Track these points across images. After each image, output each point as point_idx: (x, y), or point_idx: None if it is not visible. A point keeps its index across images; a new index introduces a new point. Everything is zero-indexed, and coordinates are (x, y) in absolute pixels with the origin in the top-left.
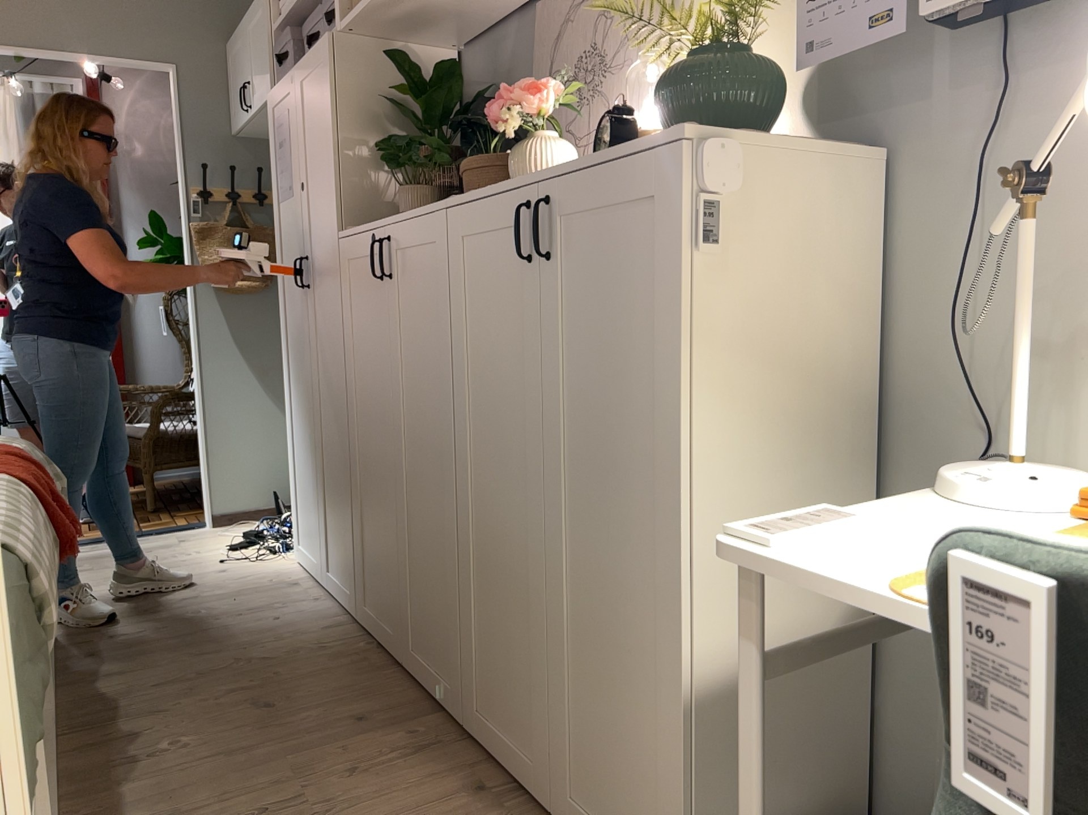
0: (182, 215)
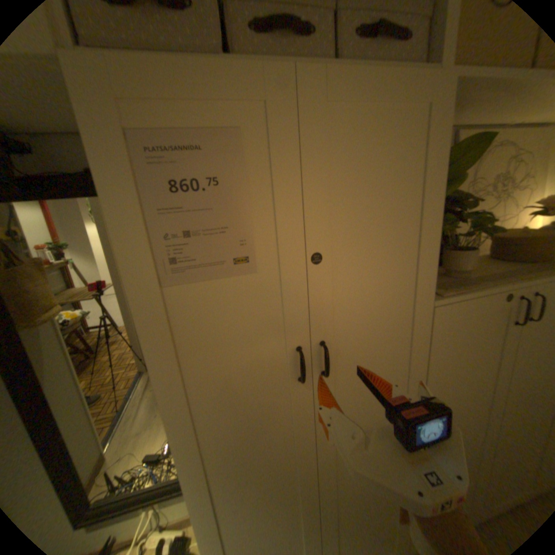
0: None
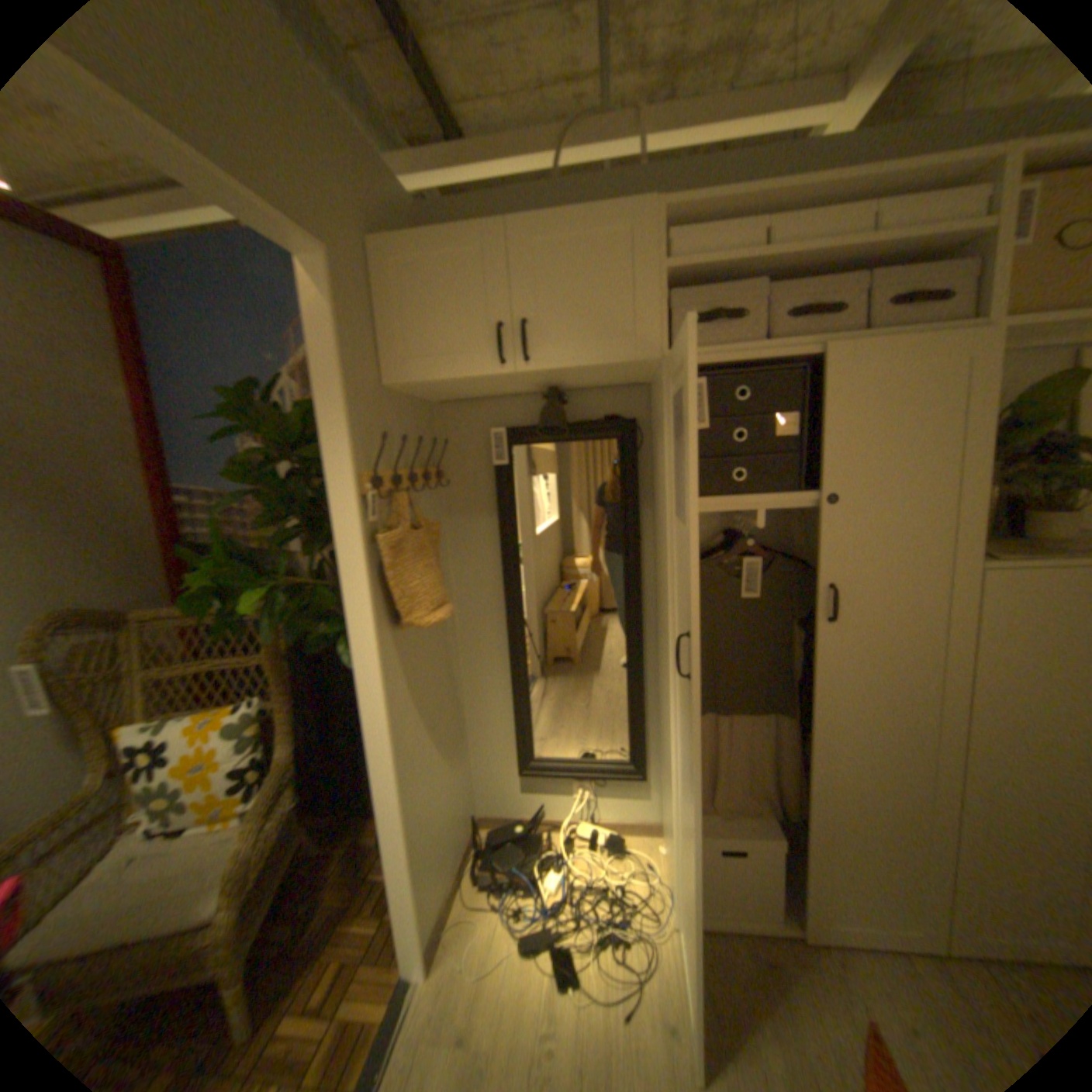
0: (335, 523)
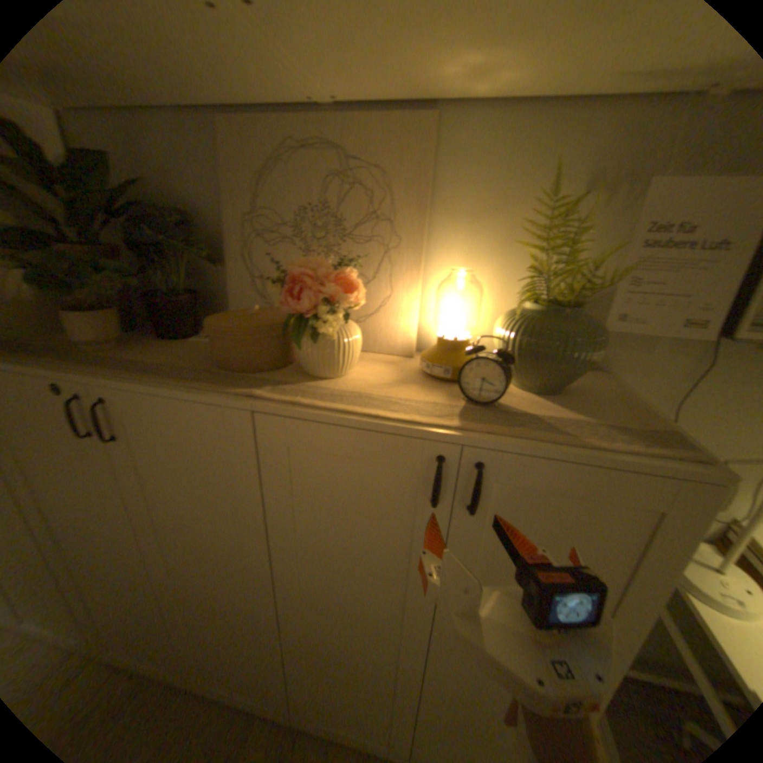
0: None
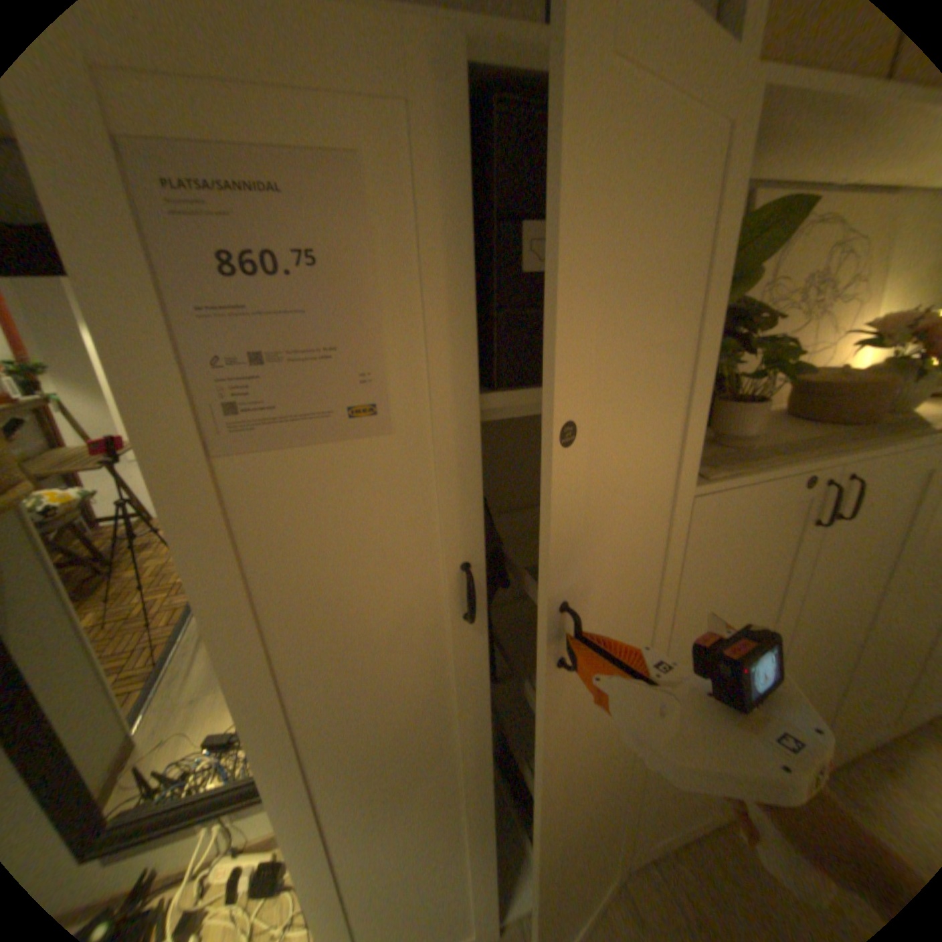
0: None
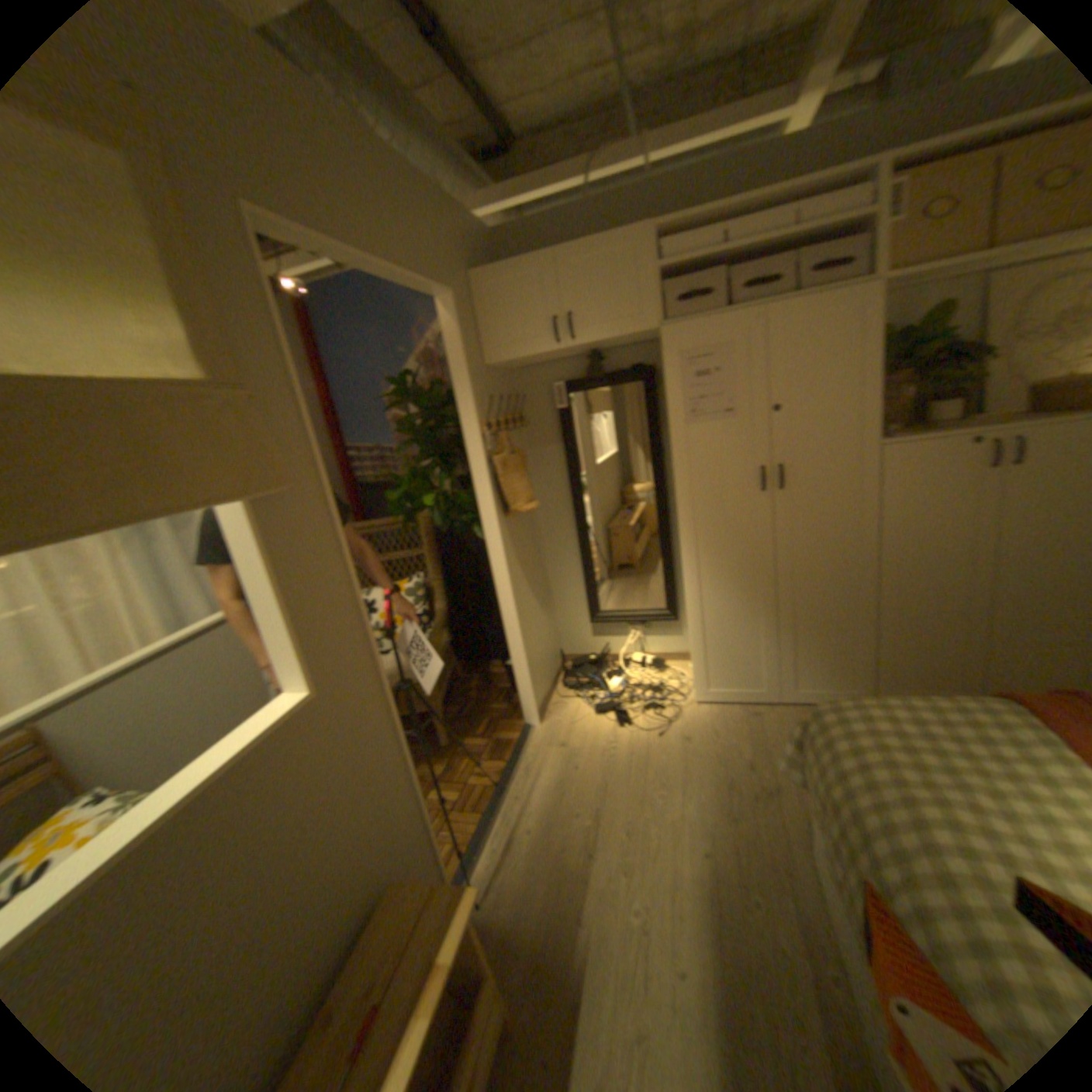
0: (471, 453)
